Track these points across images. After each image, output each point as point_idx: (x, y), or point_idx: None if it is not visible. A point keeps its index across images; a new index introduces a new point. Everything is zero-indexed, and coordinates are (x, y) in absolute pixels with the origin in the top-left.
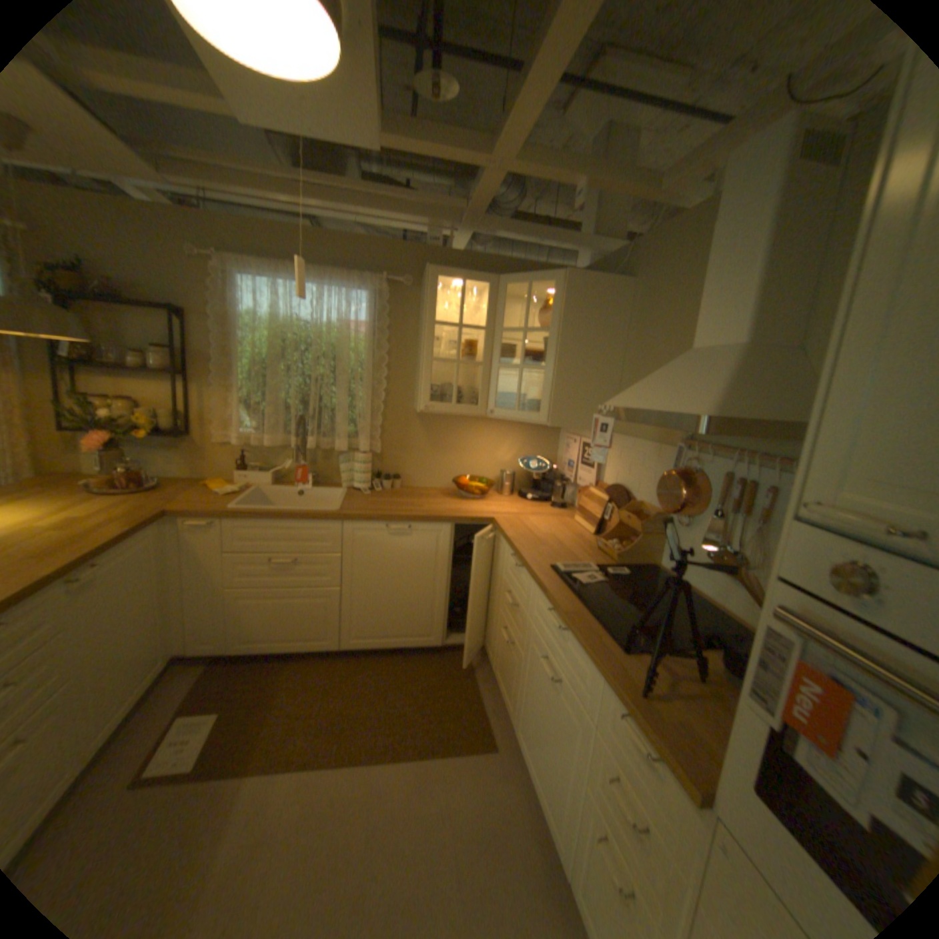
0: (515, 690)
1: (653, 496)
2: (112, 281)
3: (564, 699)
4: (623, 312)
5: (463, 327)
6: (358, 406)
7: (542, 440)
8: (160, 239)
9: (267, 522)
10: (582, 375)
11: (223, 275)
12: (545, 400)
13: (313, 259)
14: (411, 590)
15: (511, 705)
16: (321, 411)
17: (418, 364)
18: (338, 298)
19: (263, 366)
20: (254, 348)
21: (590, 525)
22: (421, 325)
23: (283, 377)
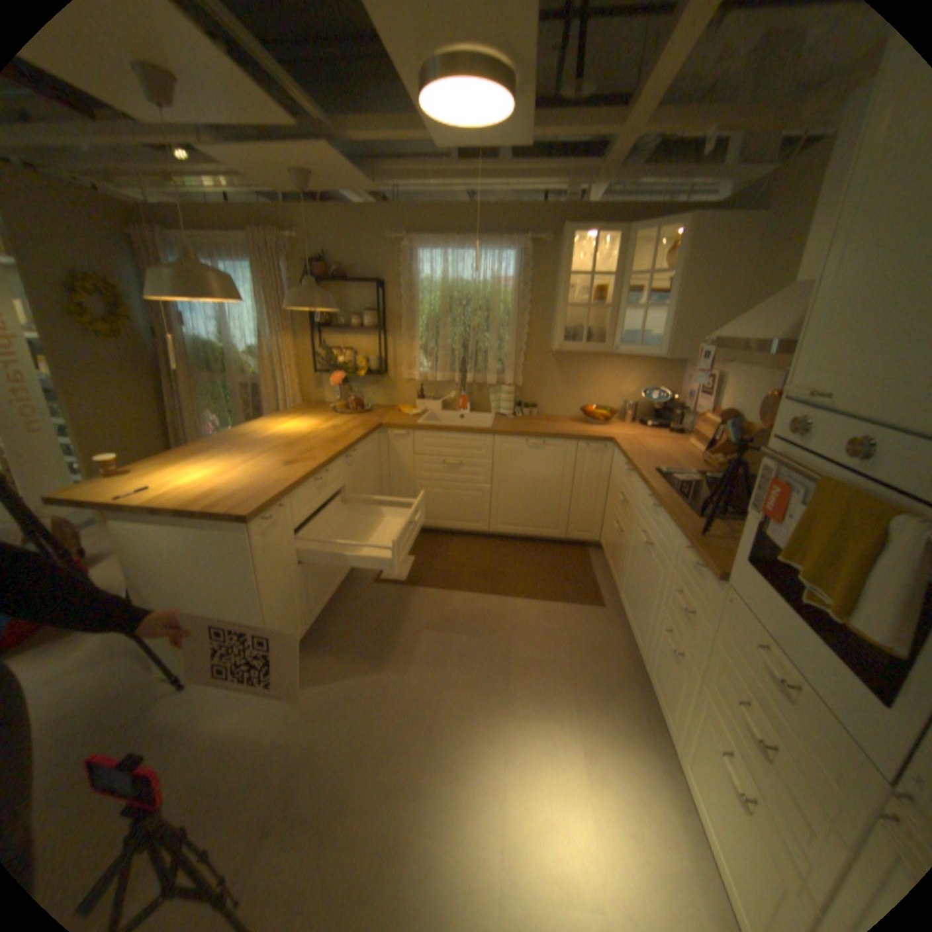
0: (621, 566)
1: (760, 417)
2: (340, 266)
3: (653, 556)
4: (751, 246)
5: (595, 273)
6: (504, 349)
7: (666, 374)
8: (369, 231)
9: (441, 435)
10: (703, 310)
11: (409, 252)
12: (665, 335)
13: (472, 230)
14: (542, 492)
15: (617, 577)
16: (475, 354)
17: (554, 310)
18: (490, 260)
19: (435, 320)
20: (429, 307)
21: (701, 445)
22: (557, 275)
23: (449, 328)
